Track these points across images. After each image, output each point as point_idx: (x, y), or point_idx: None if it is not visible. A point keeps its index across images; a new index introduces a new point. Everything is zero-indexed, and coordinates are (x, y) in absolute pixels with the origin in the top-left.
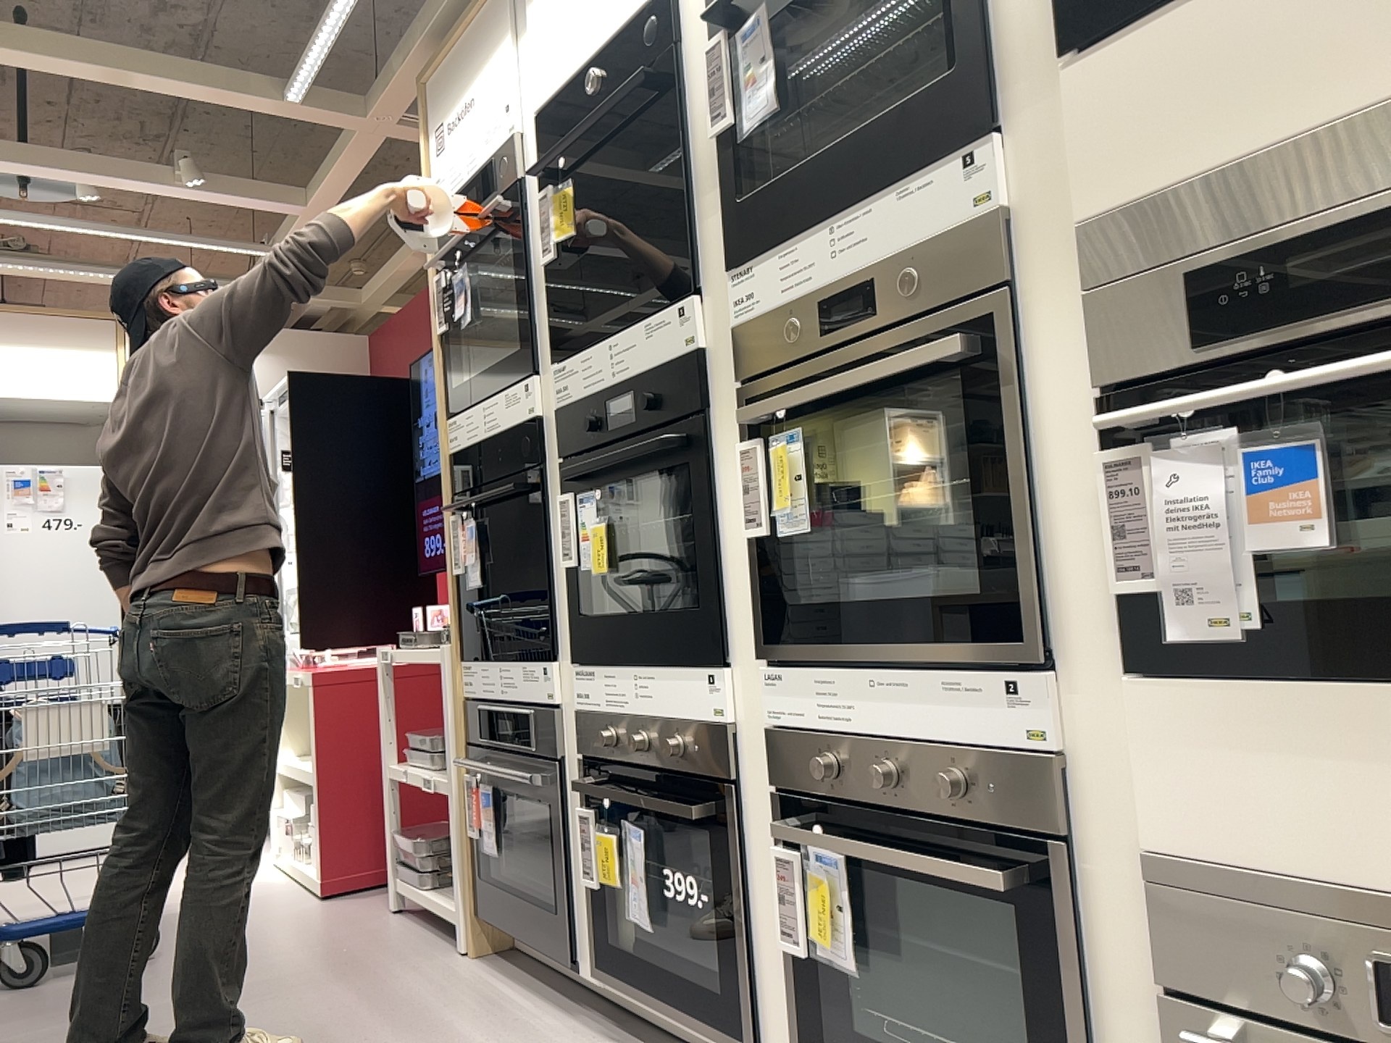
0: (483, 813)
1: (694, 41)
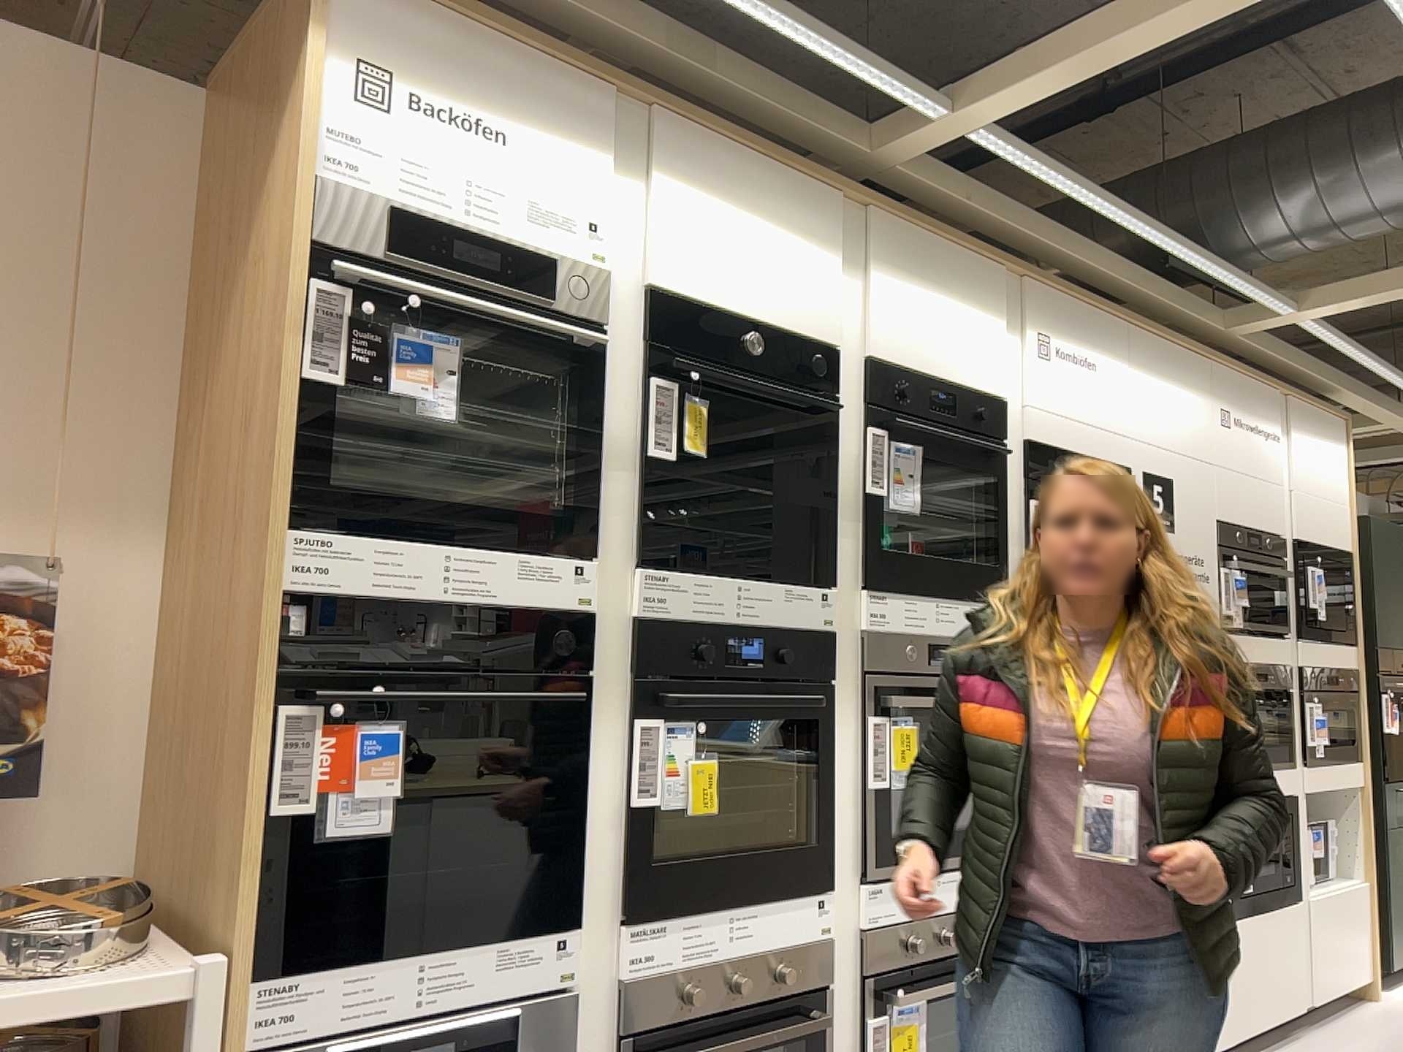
0: None
1: (843, 410)
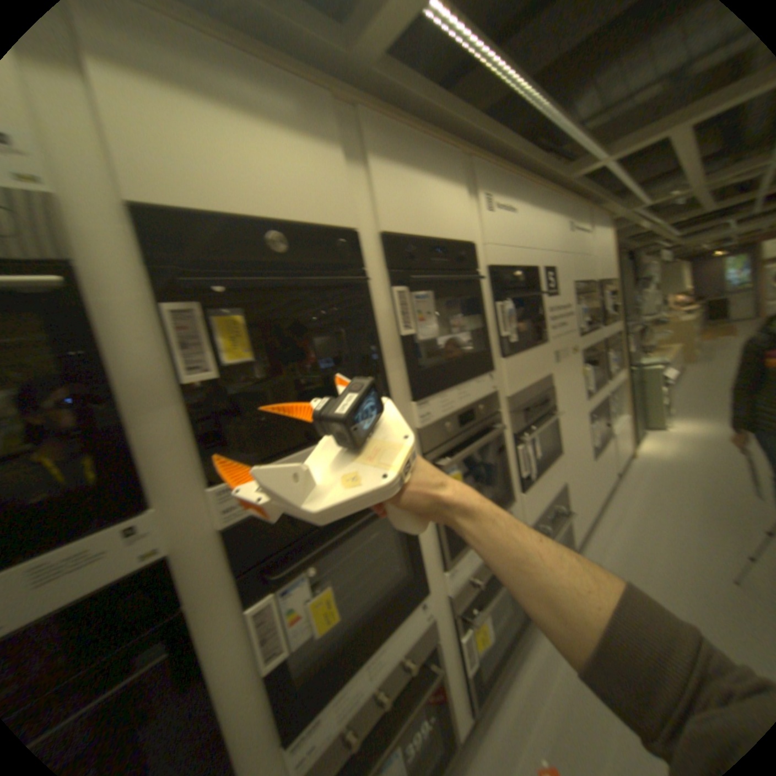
0: None
1: (377, 275)
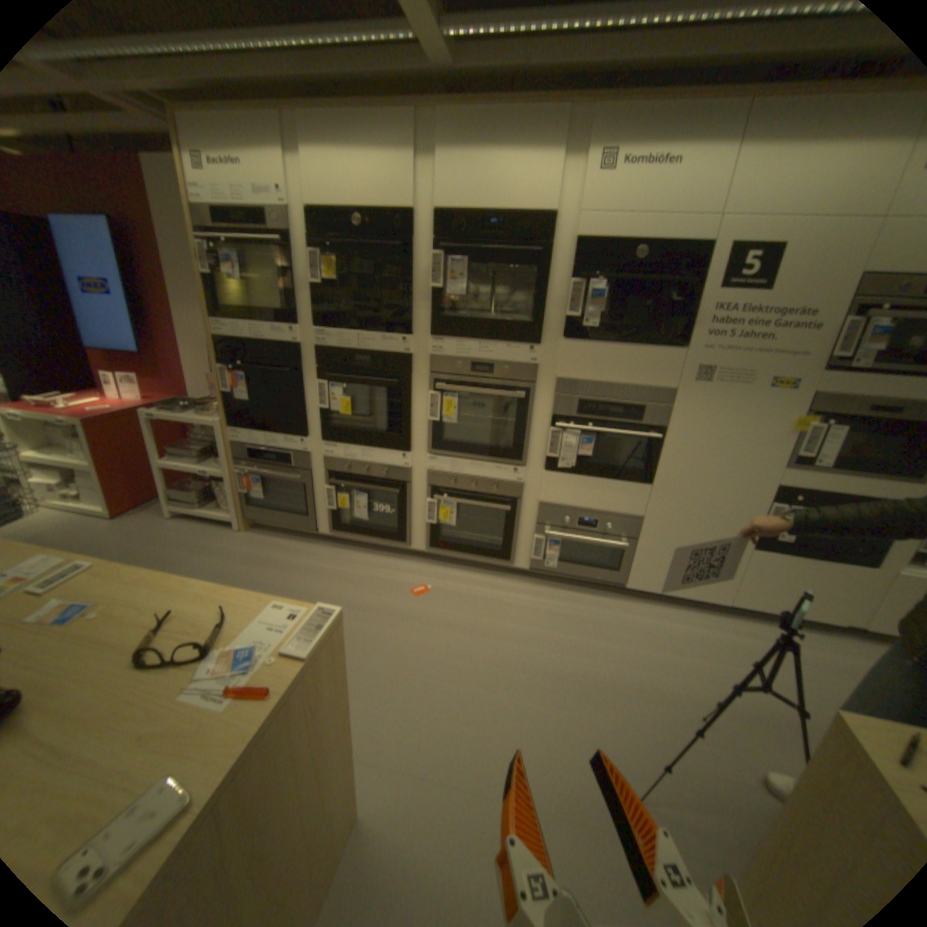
0: (252, 486)
1: (422, 242)
